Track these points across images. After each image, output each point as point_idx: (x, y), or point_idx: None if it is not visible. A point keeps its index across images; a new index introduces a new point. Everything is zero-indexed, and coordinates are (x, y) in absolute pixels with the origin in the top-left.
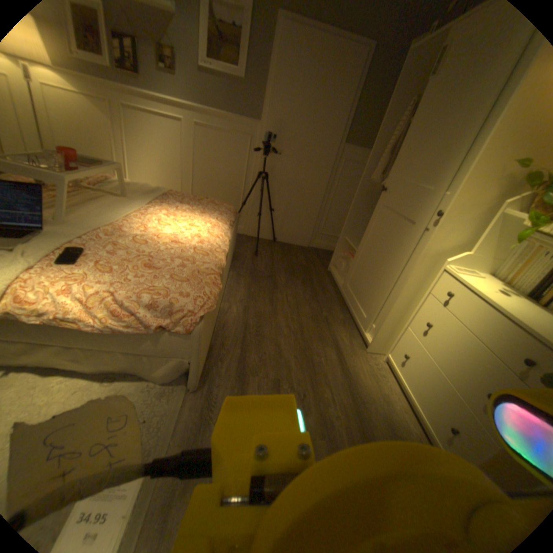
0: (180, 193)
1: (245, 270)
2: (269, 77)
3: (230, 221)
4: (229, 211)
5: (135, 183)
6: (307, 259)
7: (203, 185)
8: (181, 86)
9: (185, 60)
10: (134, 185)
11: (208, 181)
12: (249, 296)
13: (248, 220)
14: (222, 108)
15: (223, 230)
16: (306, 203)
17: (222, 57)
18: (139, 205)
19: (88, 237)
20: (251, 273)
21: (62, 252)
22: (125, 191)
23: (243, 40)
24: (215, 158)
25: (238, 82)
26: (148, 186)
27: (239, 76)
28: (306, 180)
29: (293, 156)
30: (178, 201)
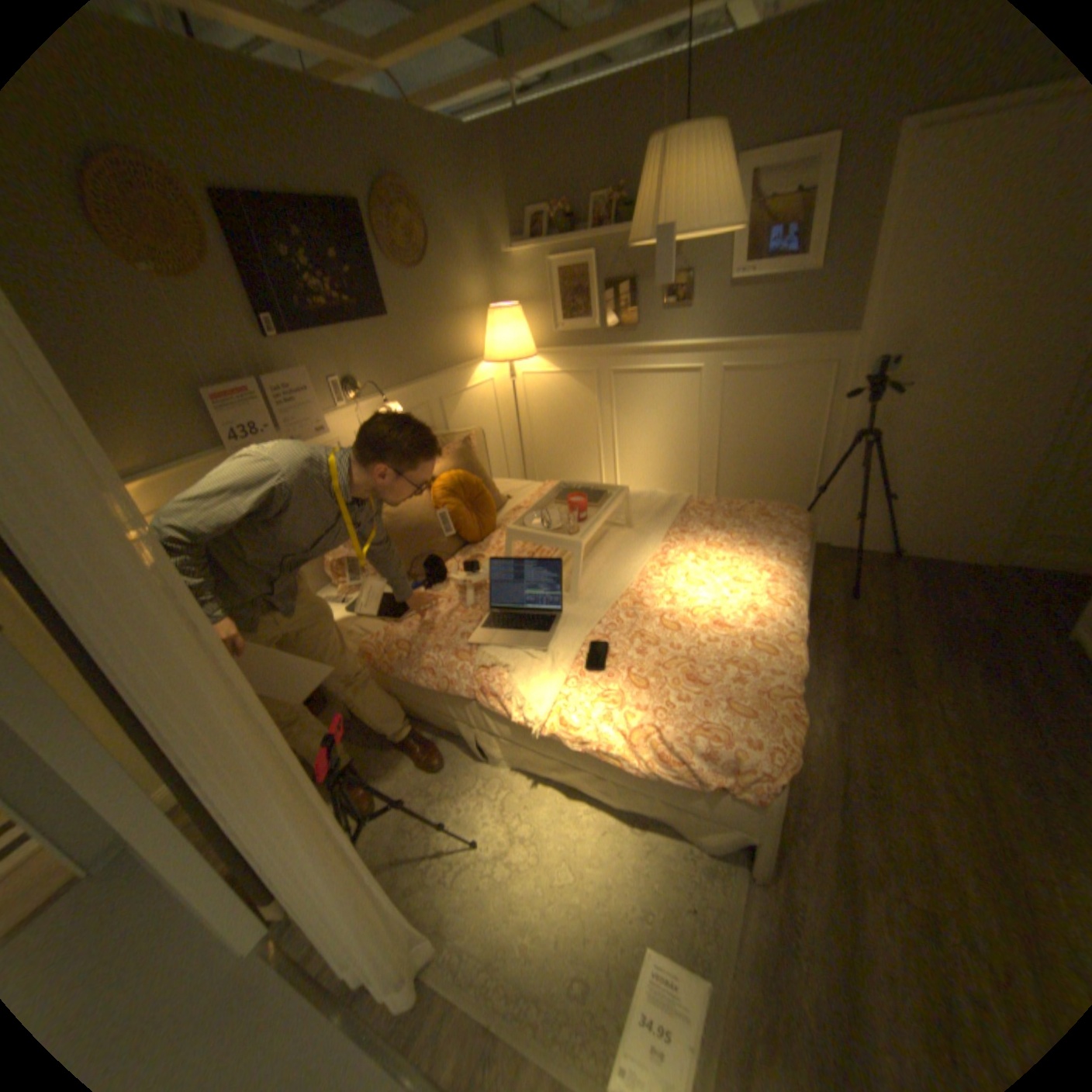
0: (706, 502)
1: (835, 637)
2: (880, 249)
3: (805, 557)
4: (800, 531)
5: (638, 496)
6: (1000, 606)
7: (739, 464)
8: (703, 321)
9: (709, 280)
10: (637, 500)
11: (749, 457)
12: (849, 701)
13: (834, 517)
14: (777, 332)
15: (795, 587)
16: (992, 472)
17: (778, 250)
18: (653, 547)
19: (609, 623)
20: (850, 645)
21: (589, 652)
22: (629, 517)
23: (820, 208)
24: (762, 417)
25: (810, 280)
26: (656, 496)
27: (811, 269)
28: (989, 423)
29: (950, 381)
30: (707, 526)
